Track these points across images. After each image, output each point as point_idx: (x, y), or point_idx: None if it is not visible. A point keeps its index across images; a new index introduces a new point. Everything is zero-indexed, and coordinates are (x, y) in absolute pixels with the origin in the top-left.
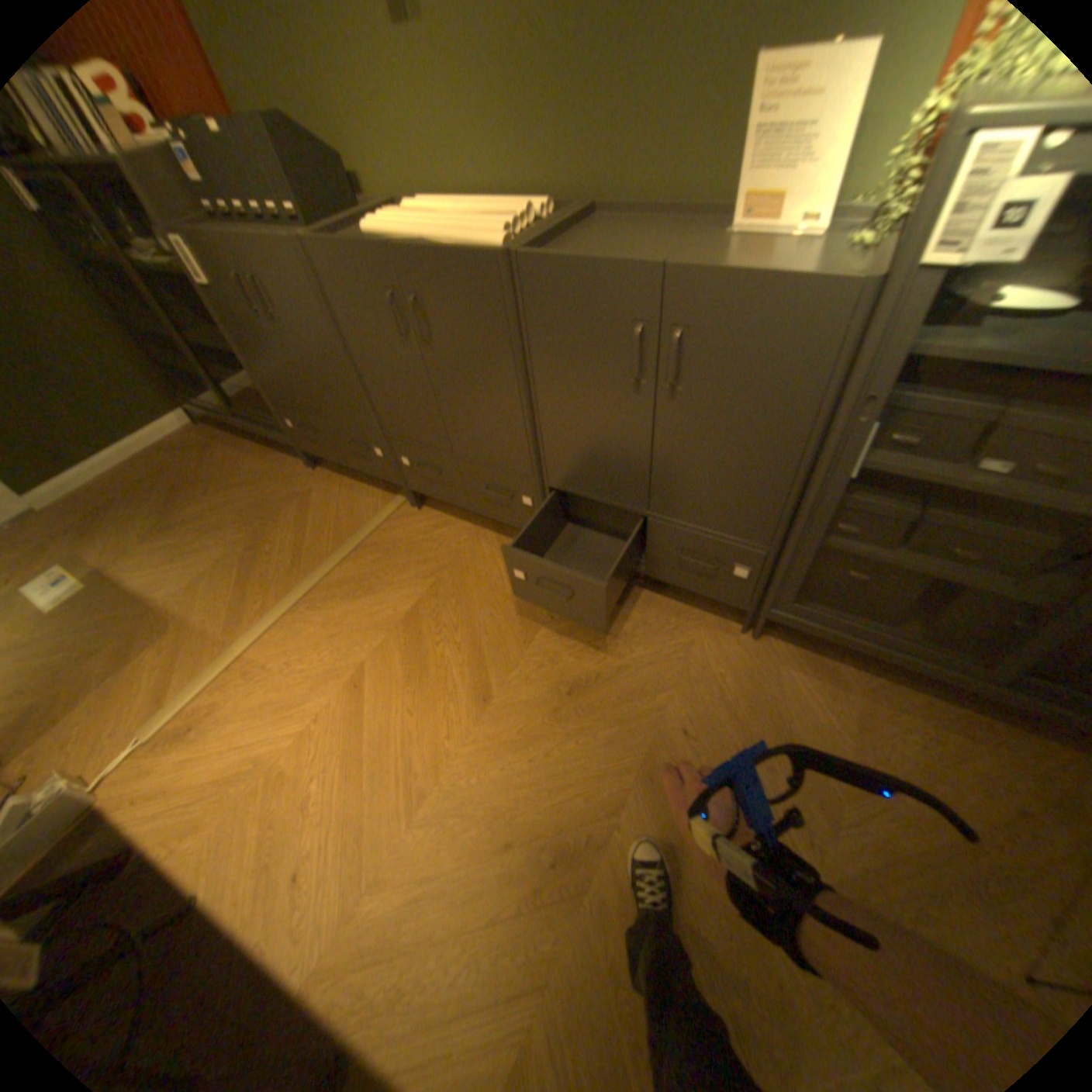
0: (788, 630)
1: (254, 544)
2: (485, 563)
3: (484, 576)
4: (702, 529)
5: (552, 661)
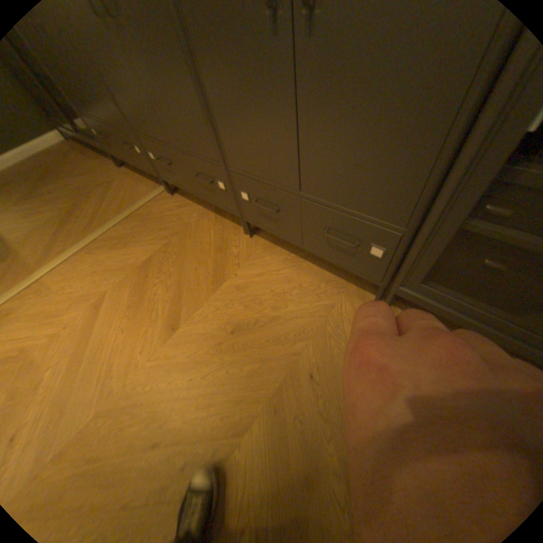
0: (415, 305)
1: (72, 211)
2: (203, 234)
3: (200, 242)
4: (345, 209)
5: (228, 307)
